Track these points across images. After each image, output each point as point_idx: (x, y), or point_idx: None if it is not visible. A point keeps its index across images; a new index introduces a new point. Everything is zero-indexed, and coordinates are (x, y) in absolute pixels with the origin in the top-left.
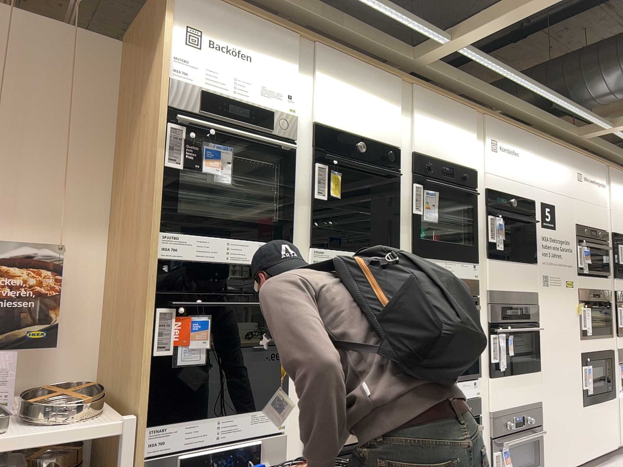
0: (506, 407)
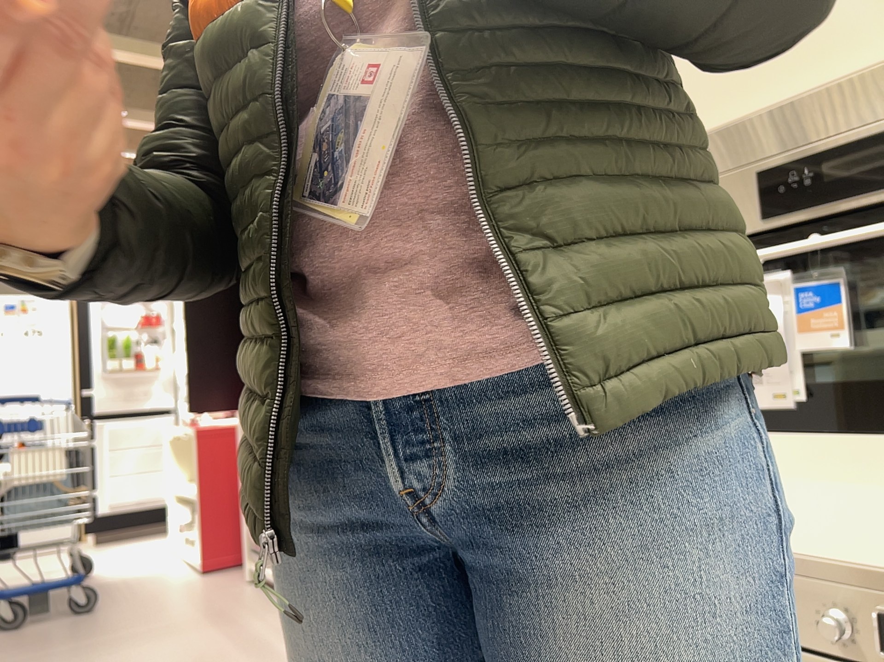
0: (829, 556)
